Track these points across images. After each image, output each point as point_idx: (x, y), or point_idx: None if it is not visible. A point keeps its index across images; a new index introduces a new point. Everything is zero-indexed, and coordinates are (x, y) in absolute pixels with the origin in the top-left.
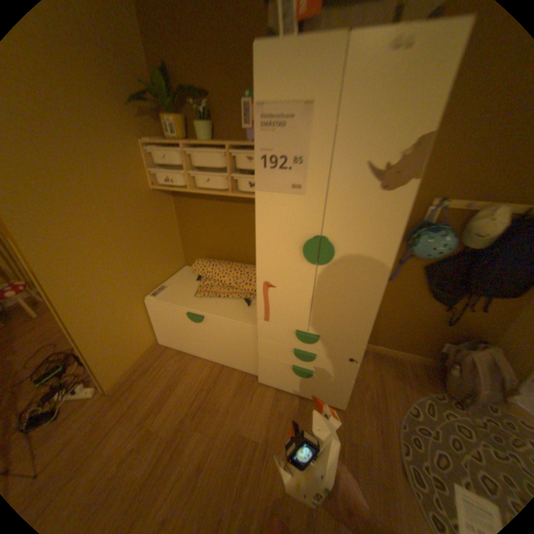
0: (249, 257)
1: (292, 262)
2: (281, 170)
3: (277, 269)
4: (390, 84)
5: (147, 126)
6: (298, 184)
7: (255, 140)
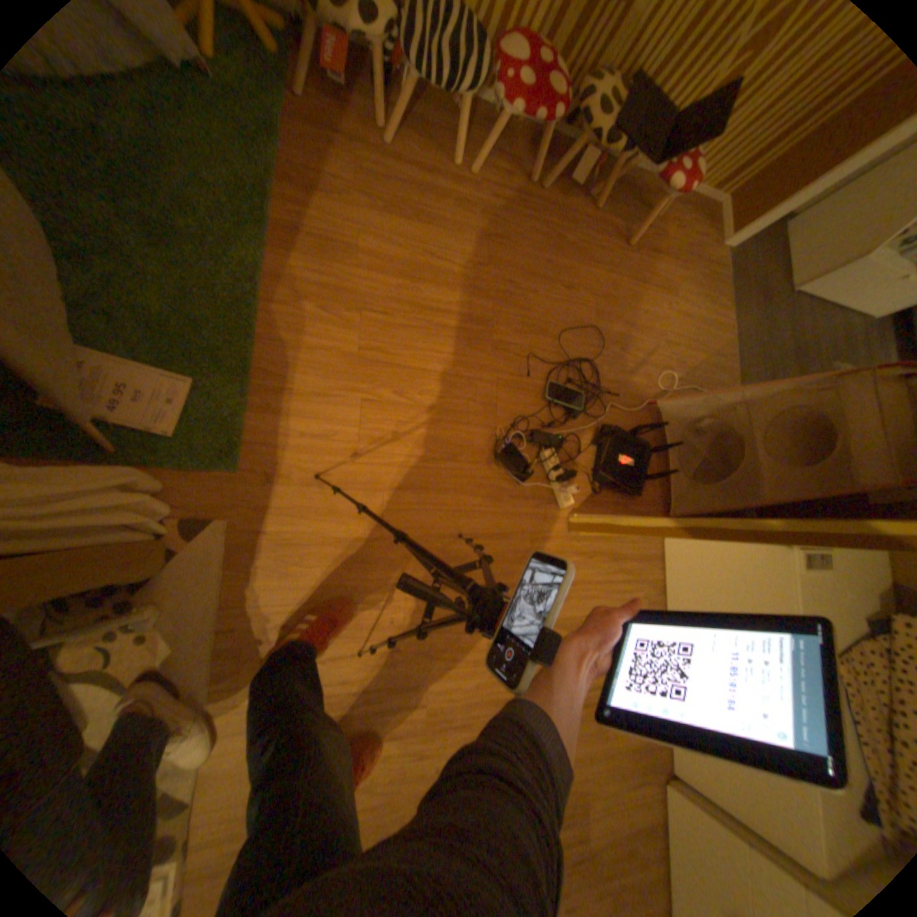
0: None
1: None
2: None
3: None
4: None
5: None
6: None
7: None
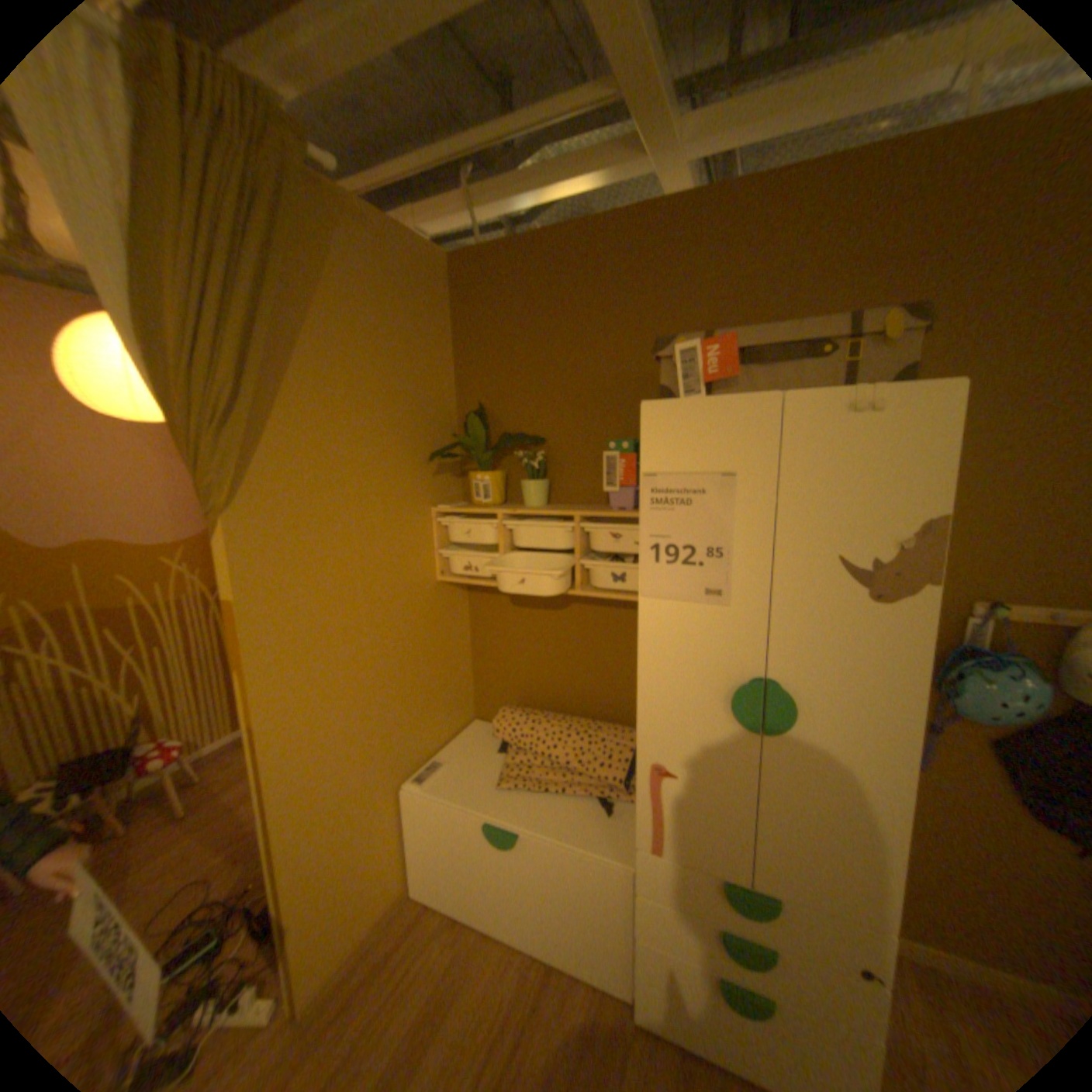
0: (603, 707)
1: (711, 728)
2: (685, 566)
3: (681, 739)
4: (858, 453)
5: (446, 488)
6: (716, 589)
7: (641, 522)
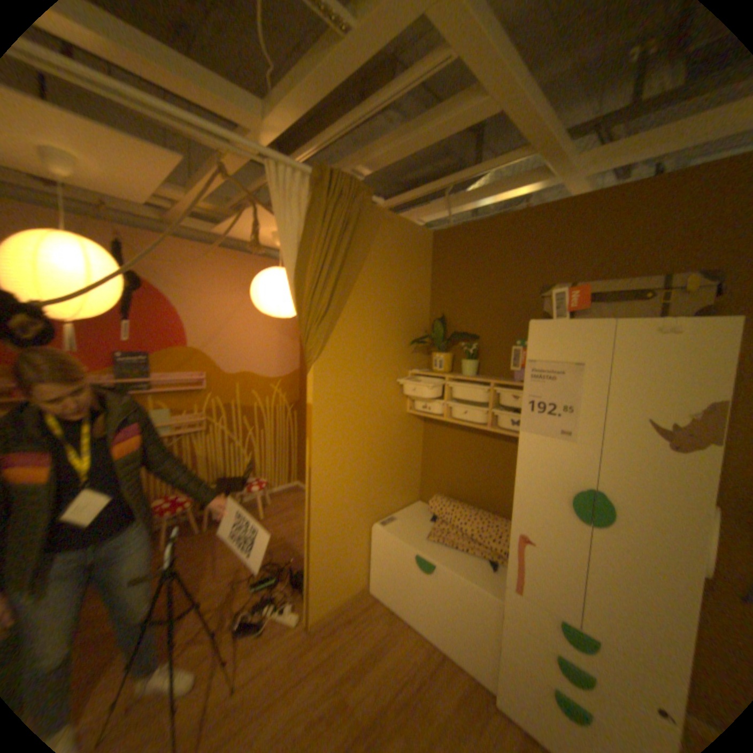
0: (501, 507)
1: (560, 517)
2: (550, 415)
3: (540, 521)
4: (665, 357)
5: (418, 360)
6: (568, 431)
7: (525, 387)
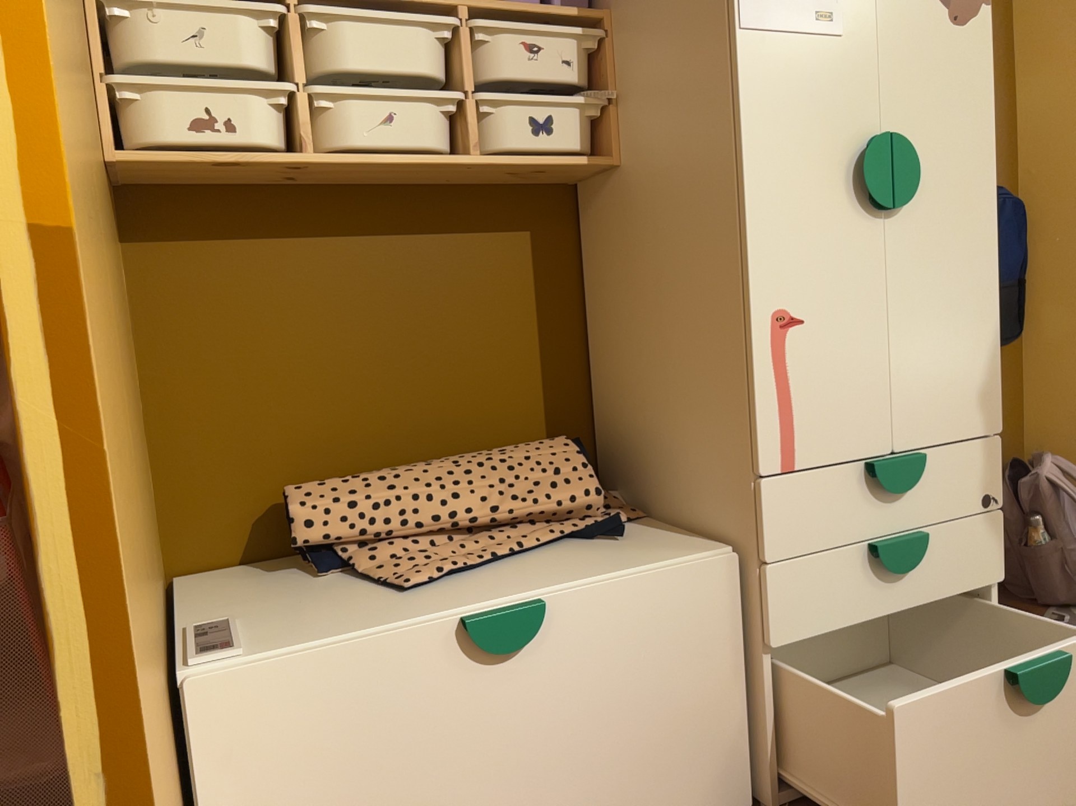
0: (477, 429)
1: (836, 224)
2: None
3: (804, 256)
4: None
5: None
6: (827, 11)
7: None
